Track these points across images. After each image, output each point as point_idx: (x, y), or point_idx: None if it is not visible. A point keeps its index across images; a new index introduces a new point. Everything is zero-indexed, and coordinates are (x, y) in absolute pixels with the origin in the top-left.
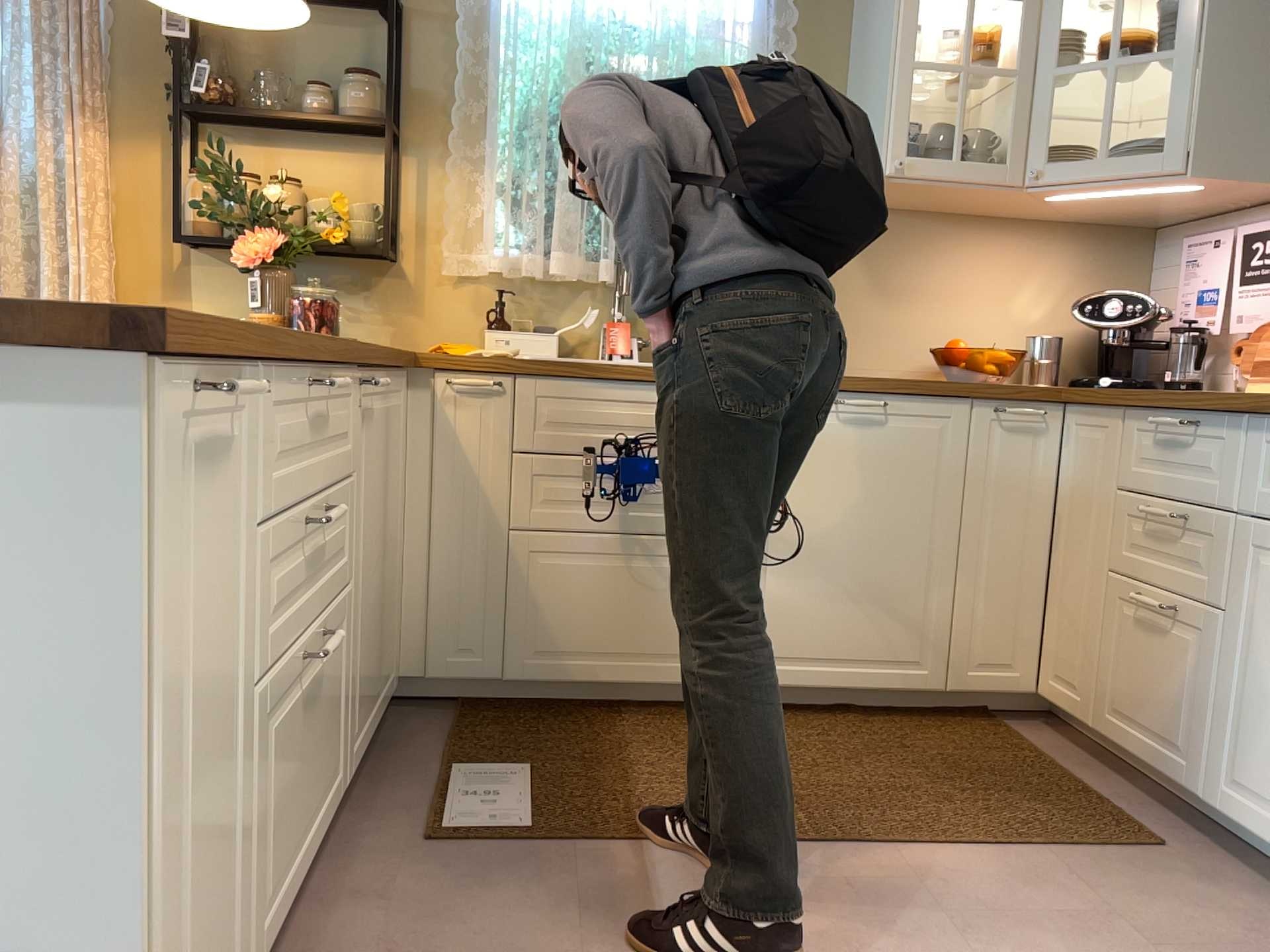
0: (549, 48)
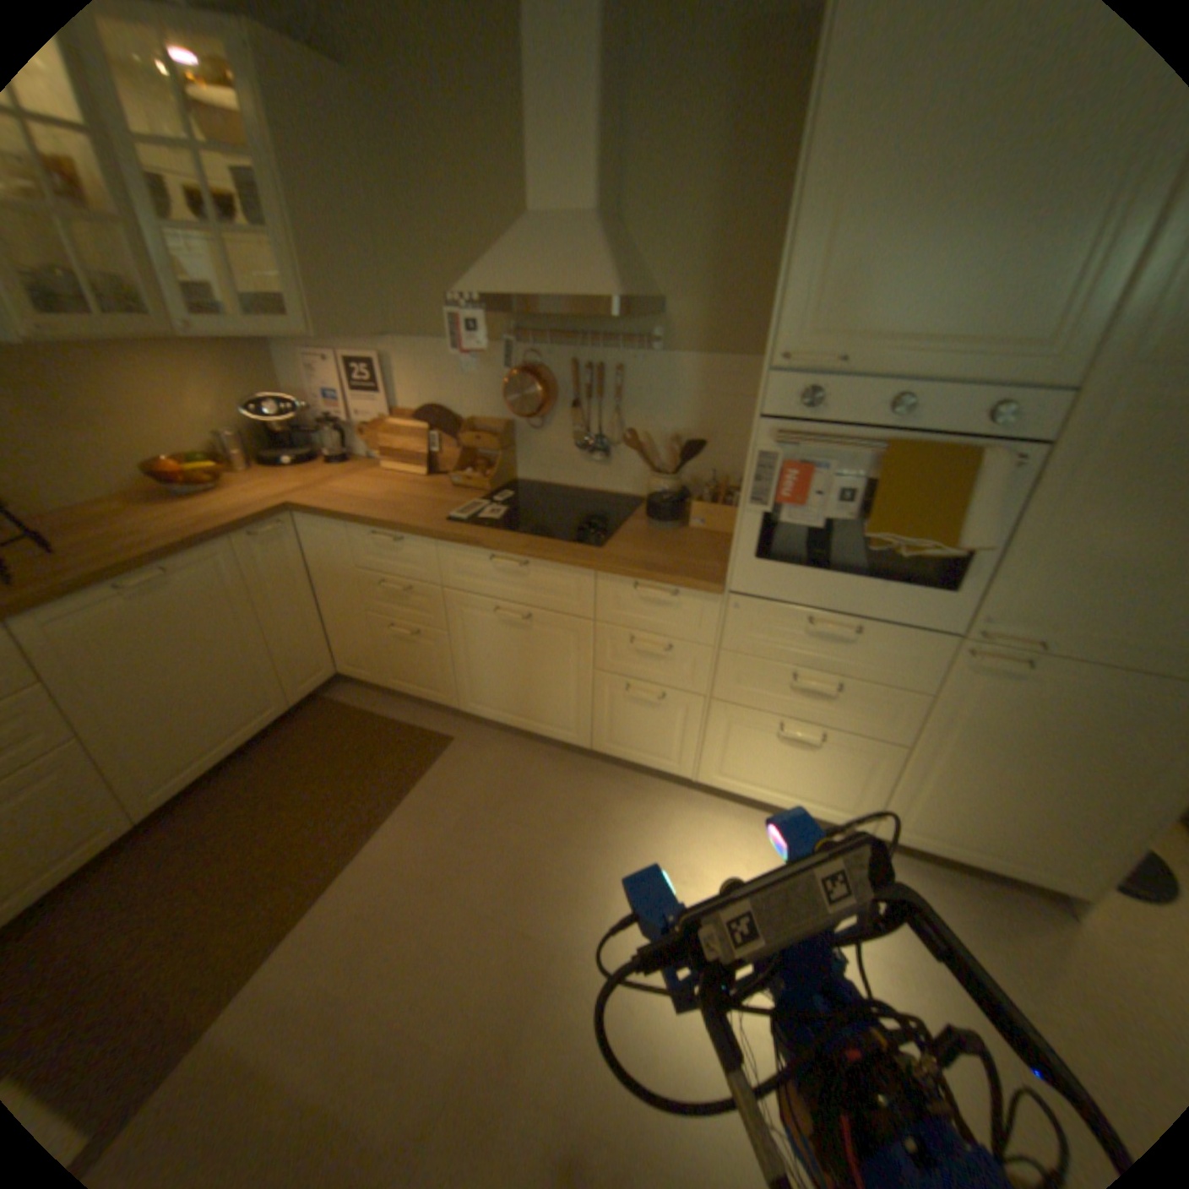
0: None
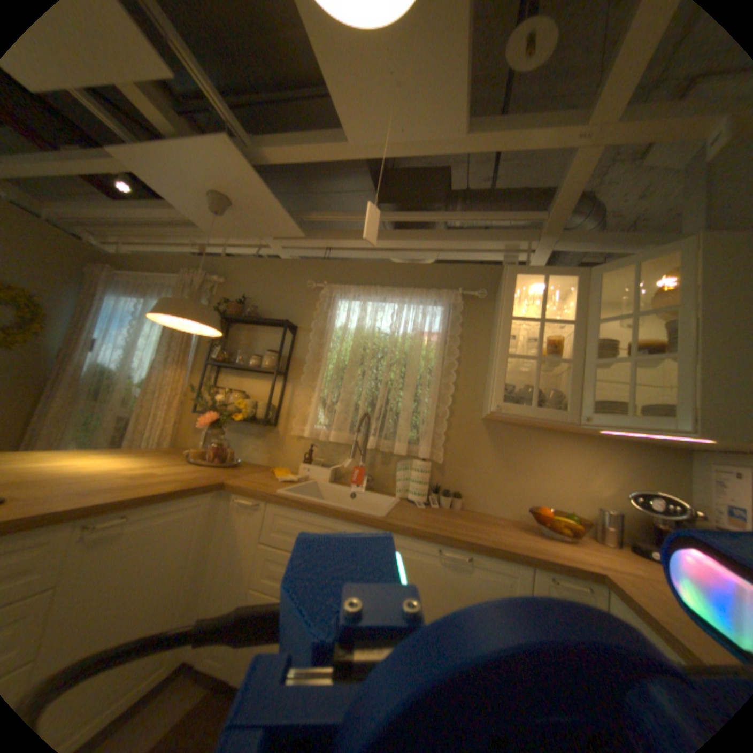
0: (349, 343)
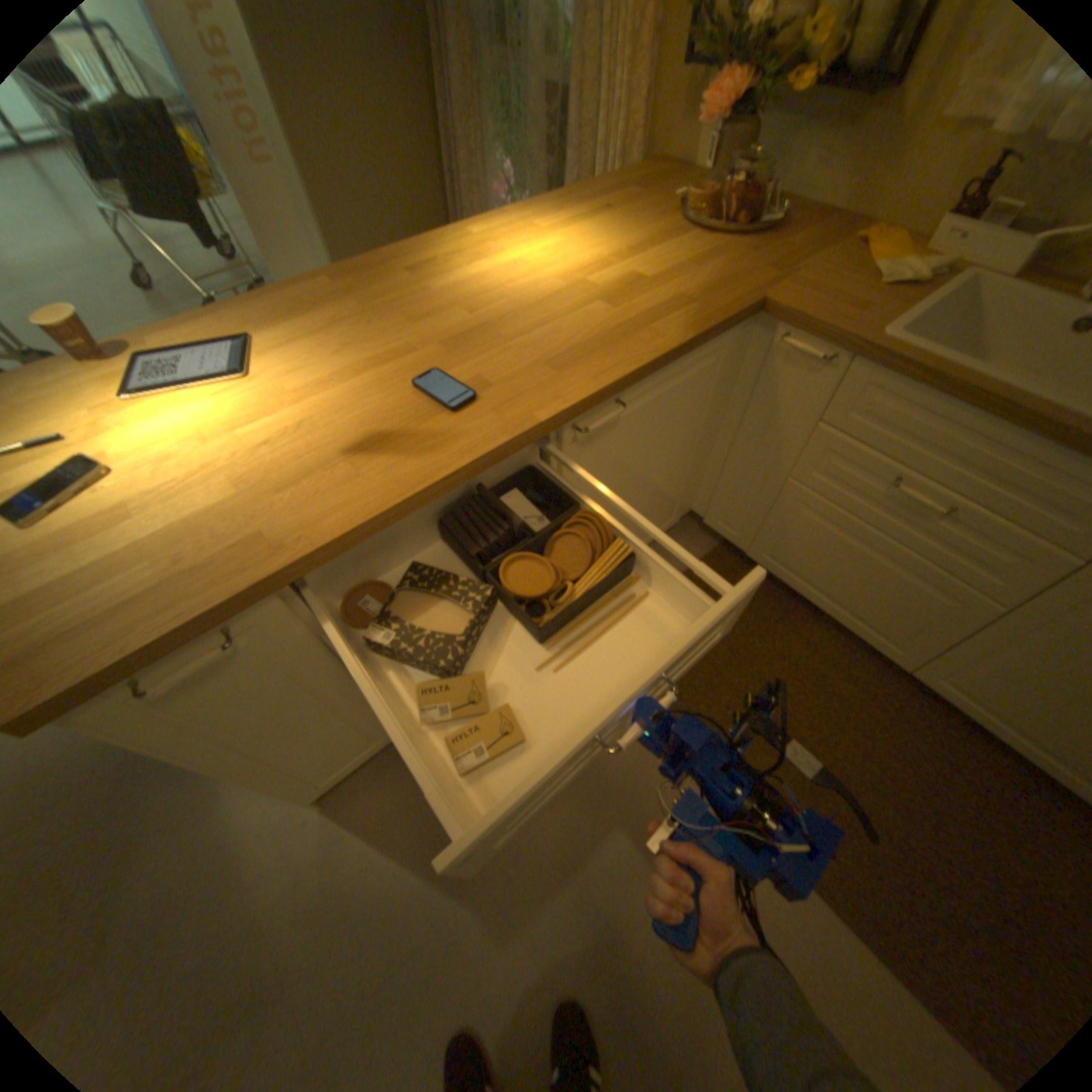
0: None
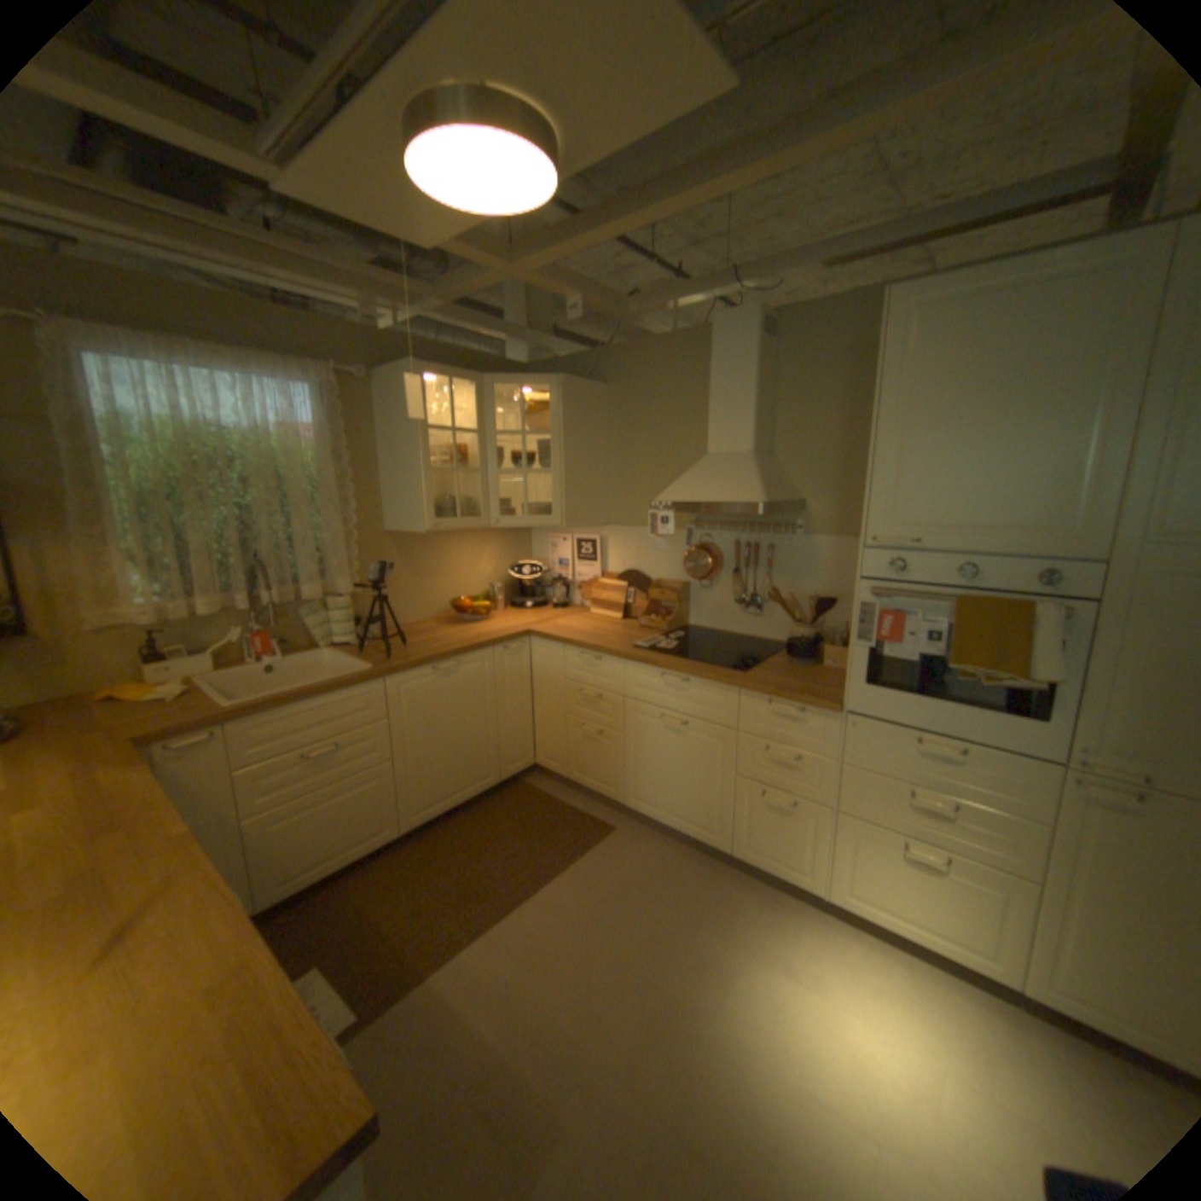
0: (148, 447)
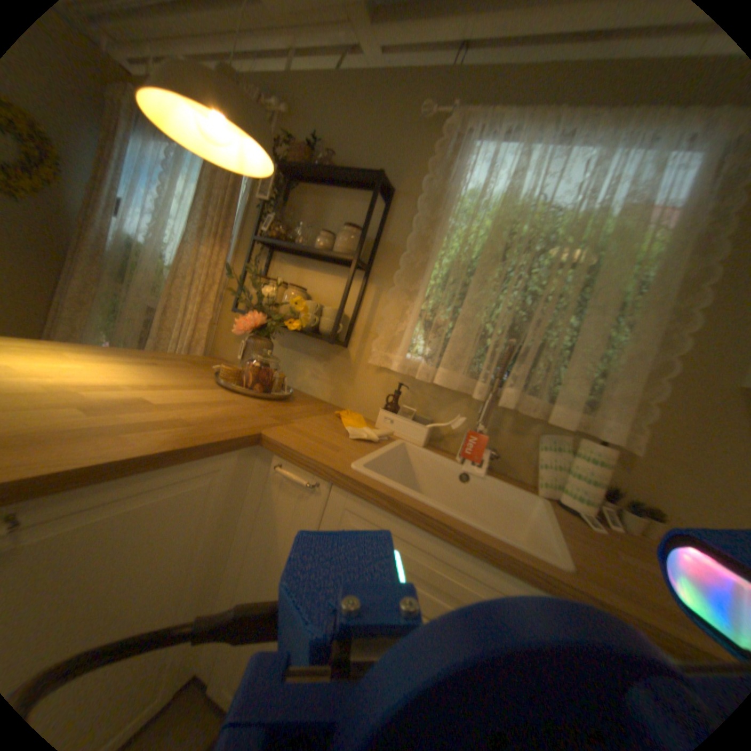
0: (485, 222)
